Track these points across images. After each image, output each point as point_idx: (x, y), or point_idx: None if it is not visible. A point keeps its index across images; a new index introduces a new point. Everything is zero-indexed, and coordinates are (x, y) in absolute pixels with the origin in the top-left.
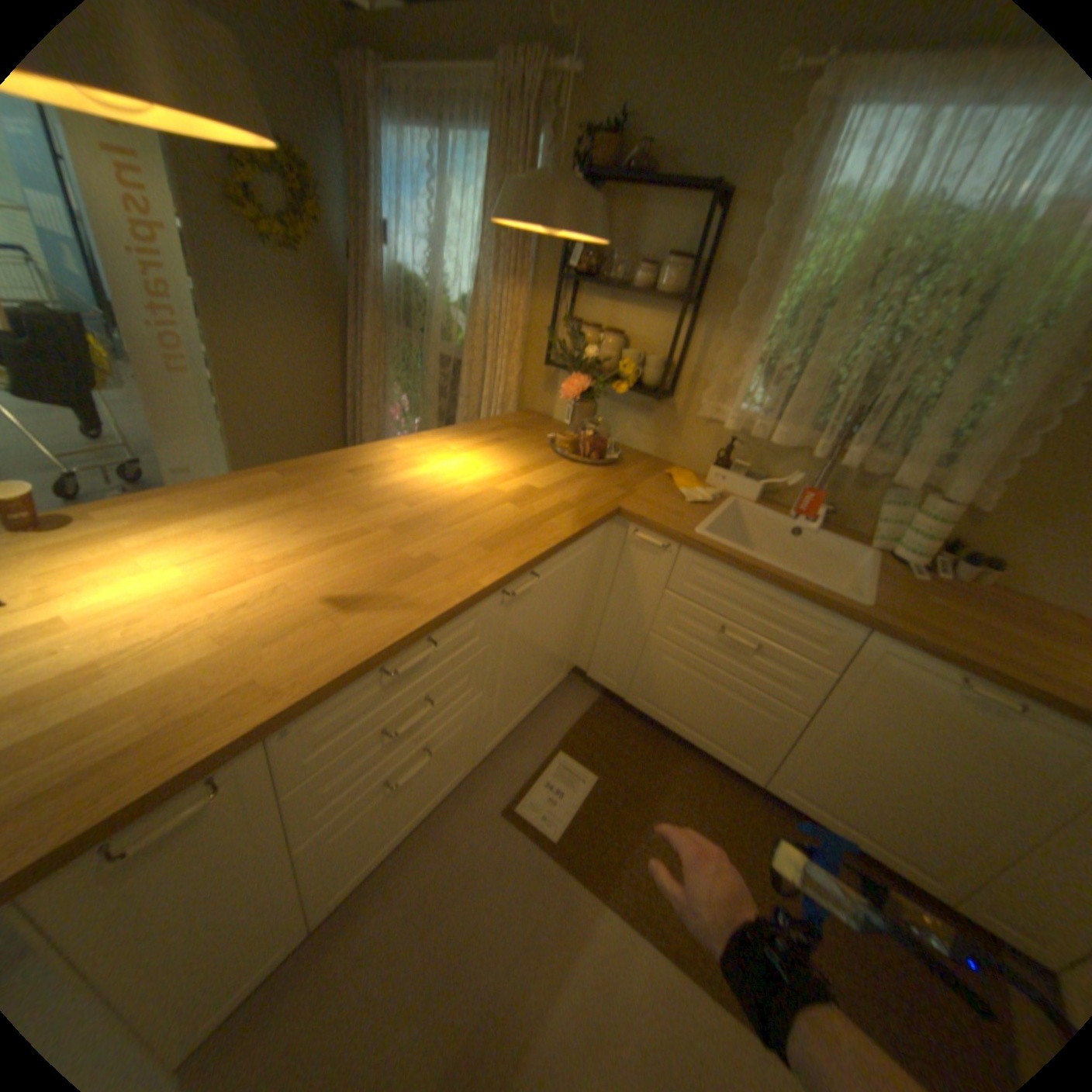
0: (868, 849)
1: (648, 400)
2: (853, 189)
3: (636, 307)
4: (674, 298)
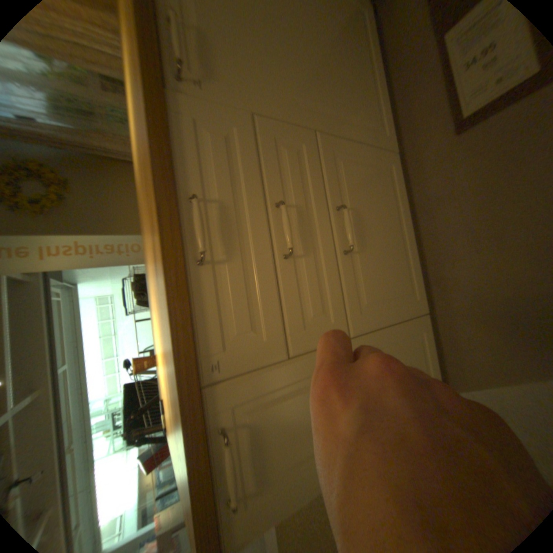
0: None
1: None
2: None
3: None
4: None
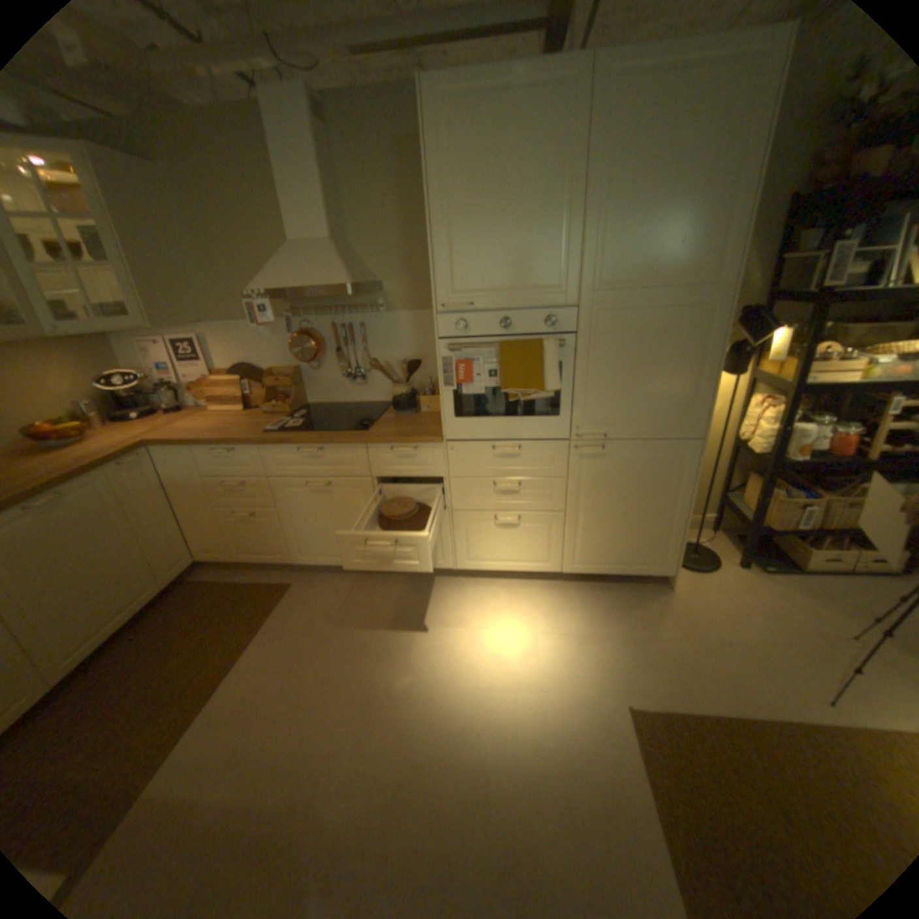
0: (118, 624)
1: None
2: None
3: None
4: None
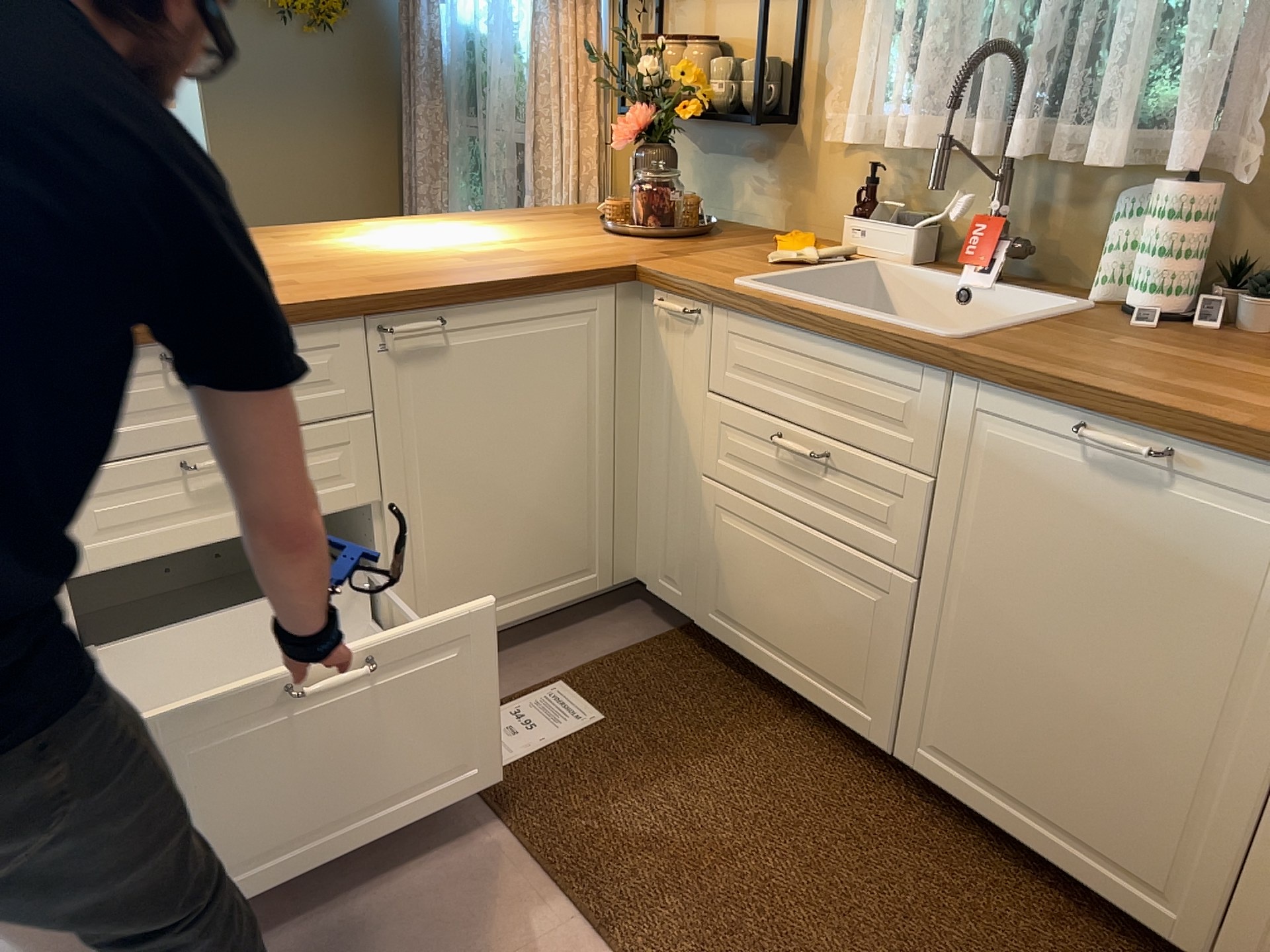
0: (1050, 849)
1: (766, 138)
2: None
3: None
4: None
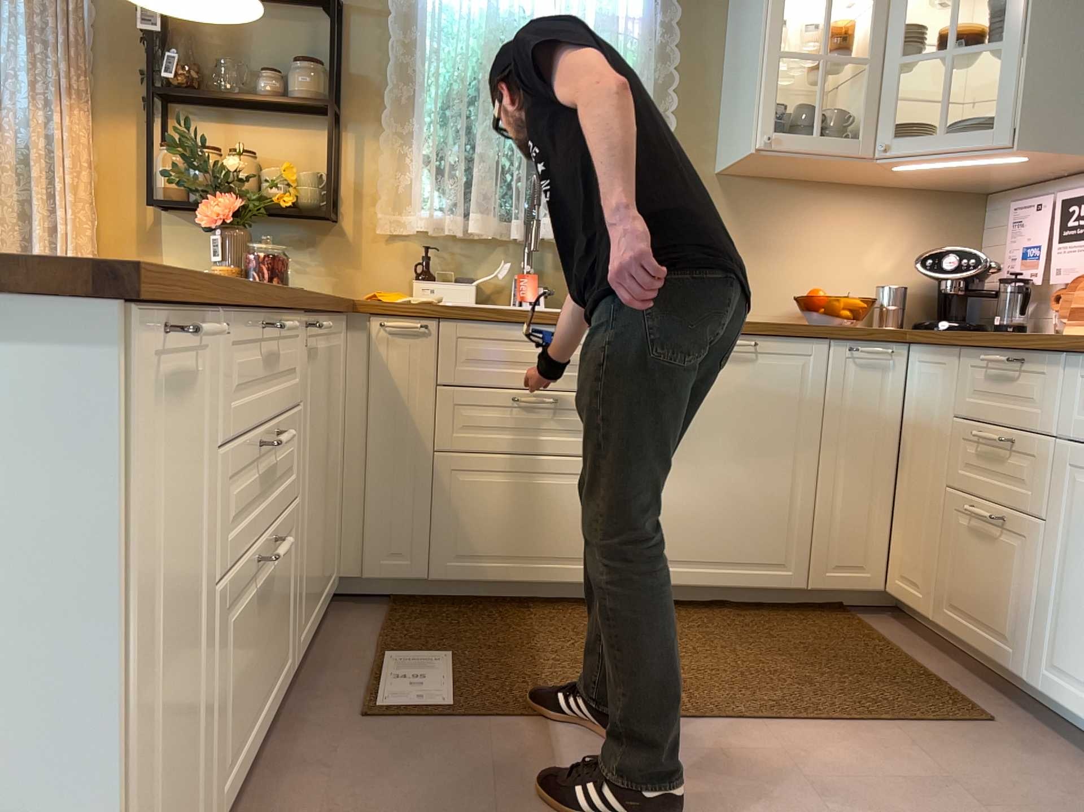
0: (729, 579)
1: (309, 230)
2: (456, 4)
3: (262, 127)
4: (310, 111)
